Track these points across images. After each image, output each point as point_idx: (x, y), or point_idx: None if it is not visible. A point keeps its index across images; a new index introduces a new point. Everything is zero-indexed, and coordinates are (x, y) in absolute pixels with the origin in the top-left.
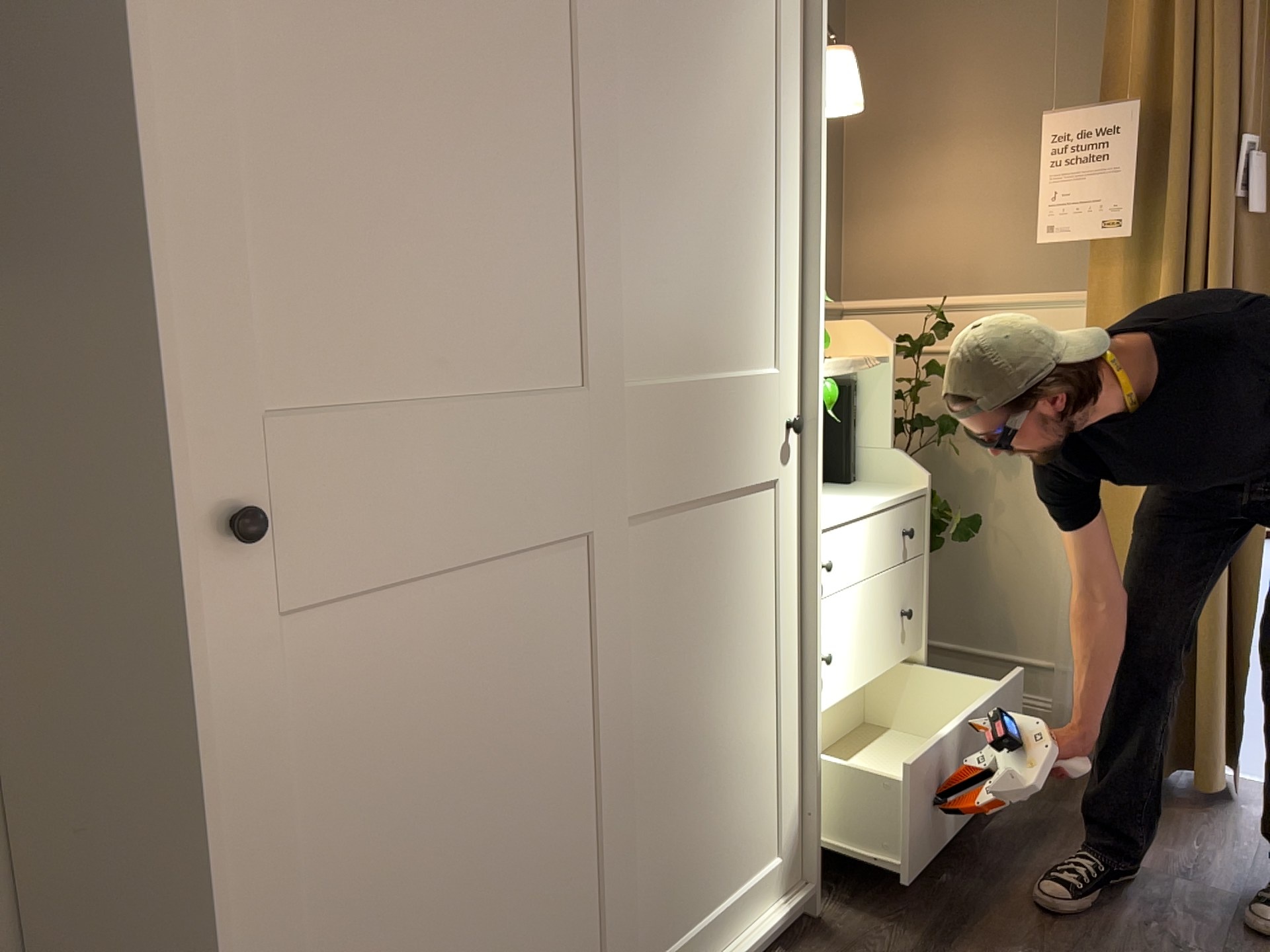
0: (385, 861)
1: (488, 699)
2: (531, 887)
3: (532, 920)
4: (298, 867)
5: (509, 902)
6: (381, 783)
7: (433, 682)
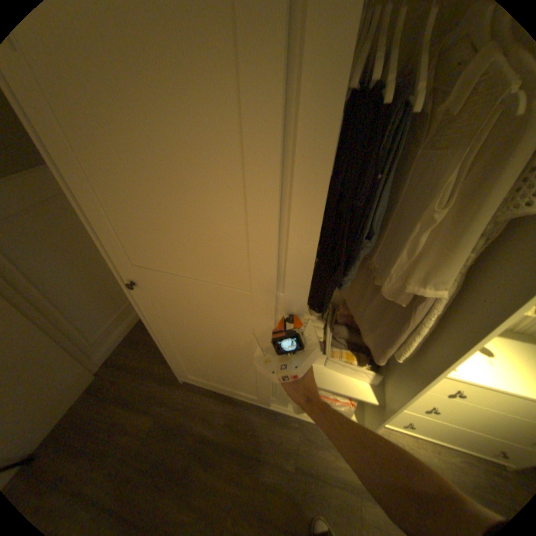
0: (179, 347)
1: (205, 340)
2: (226, 373)
3: (227, 377)
4: (155, 337)
5: (219, 371)
6: (174, 336)
7: (185, 328)
